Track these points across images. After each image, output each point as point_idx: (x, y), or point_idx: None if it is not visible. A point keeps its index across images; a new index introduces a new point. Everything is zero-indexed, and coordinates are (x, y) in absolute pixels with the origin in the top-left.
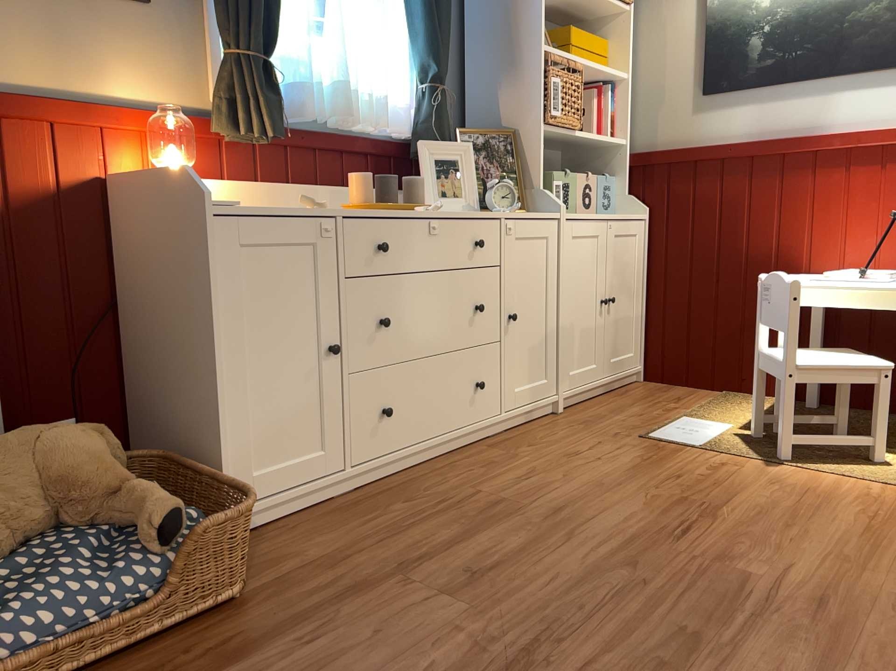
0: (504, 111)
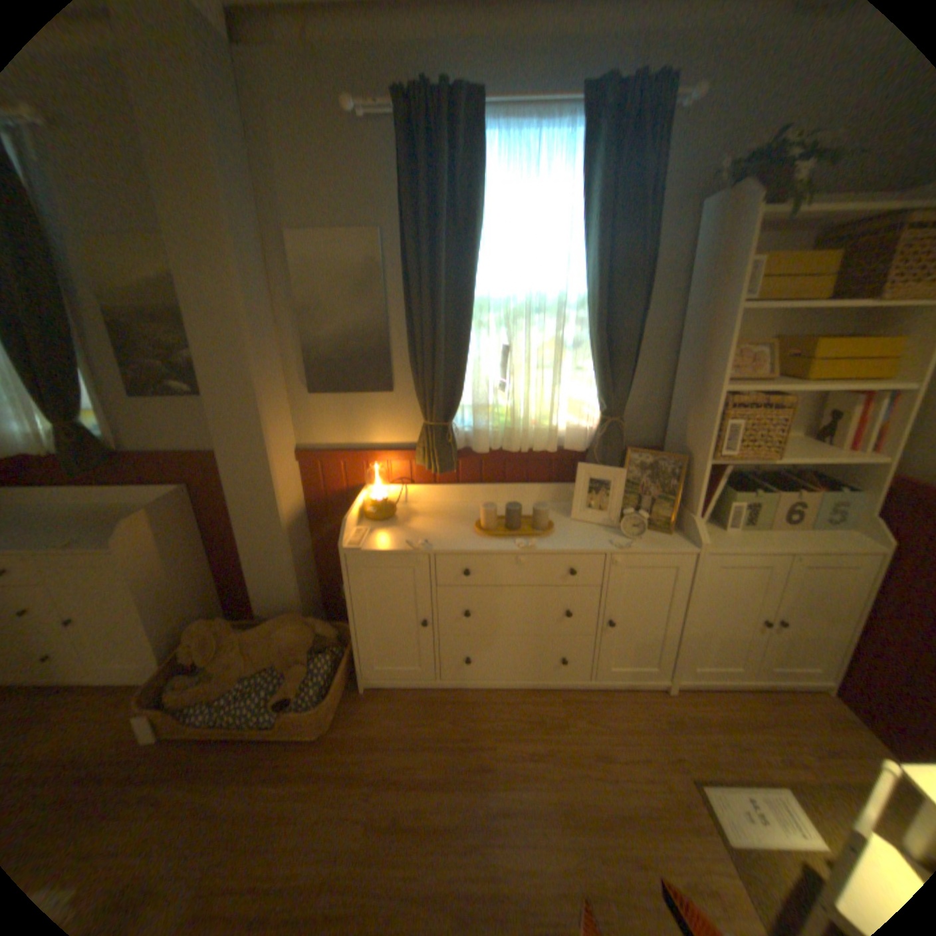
0: (689, 433)
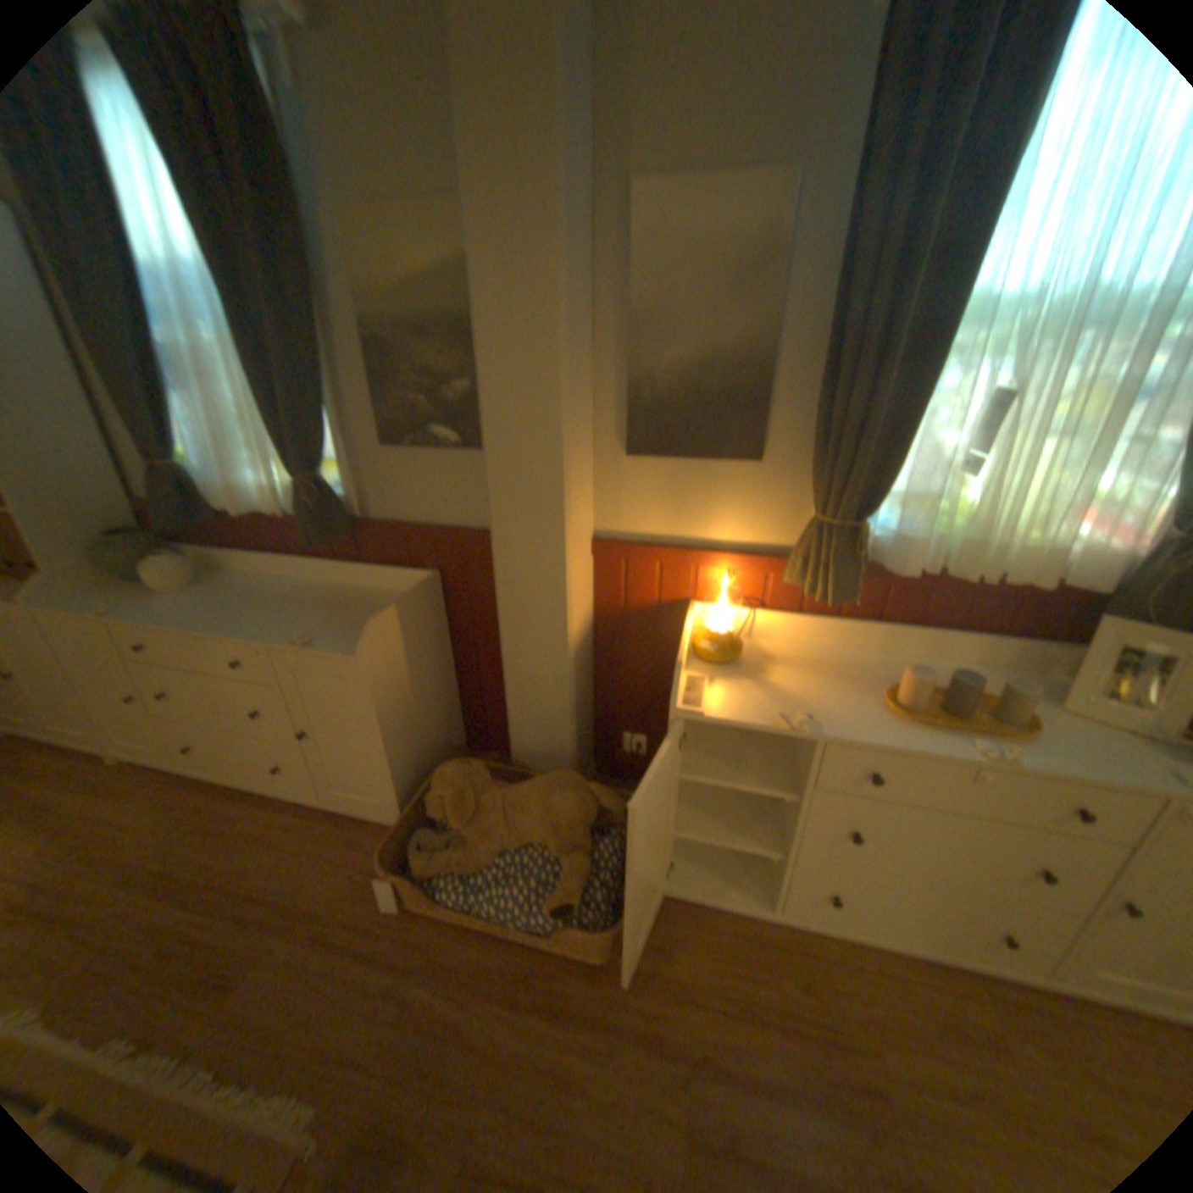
0: None
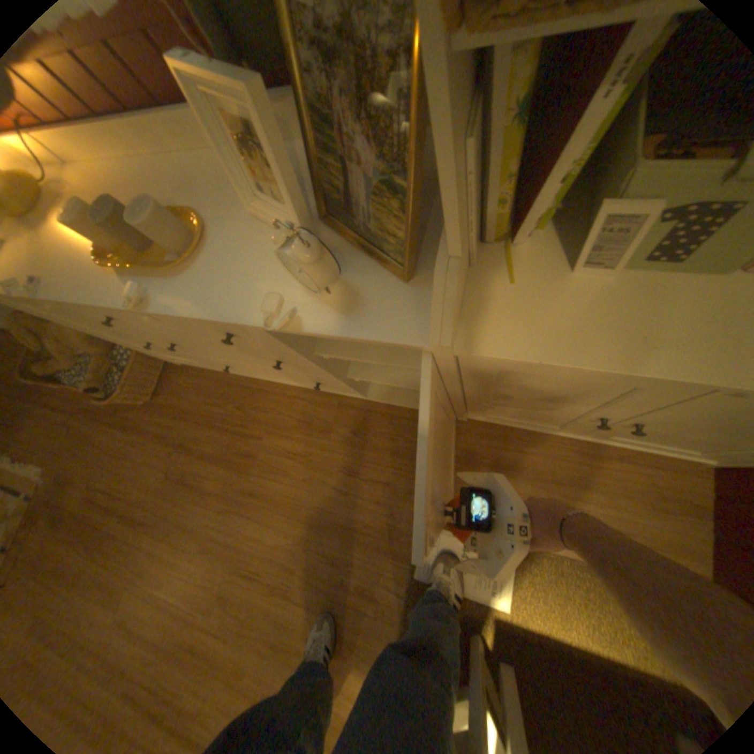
0: None
